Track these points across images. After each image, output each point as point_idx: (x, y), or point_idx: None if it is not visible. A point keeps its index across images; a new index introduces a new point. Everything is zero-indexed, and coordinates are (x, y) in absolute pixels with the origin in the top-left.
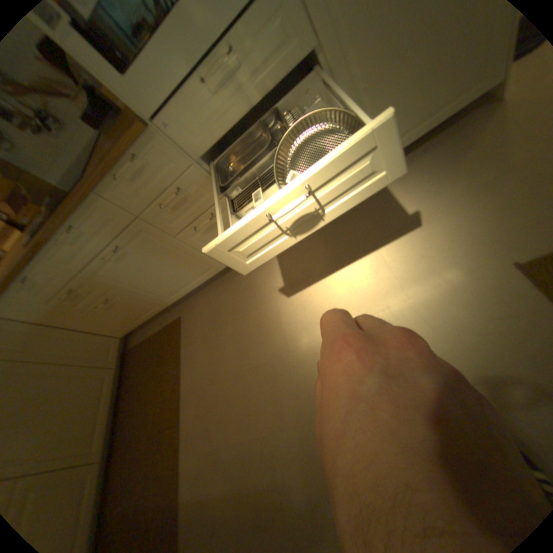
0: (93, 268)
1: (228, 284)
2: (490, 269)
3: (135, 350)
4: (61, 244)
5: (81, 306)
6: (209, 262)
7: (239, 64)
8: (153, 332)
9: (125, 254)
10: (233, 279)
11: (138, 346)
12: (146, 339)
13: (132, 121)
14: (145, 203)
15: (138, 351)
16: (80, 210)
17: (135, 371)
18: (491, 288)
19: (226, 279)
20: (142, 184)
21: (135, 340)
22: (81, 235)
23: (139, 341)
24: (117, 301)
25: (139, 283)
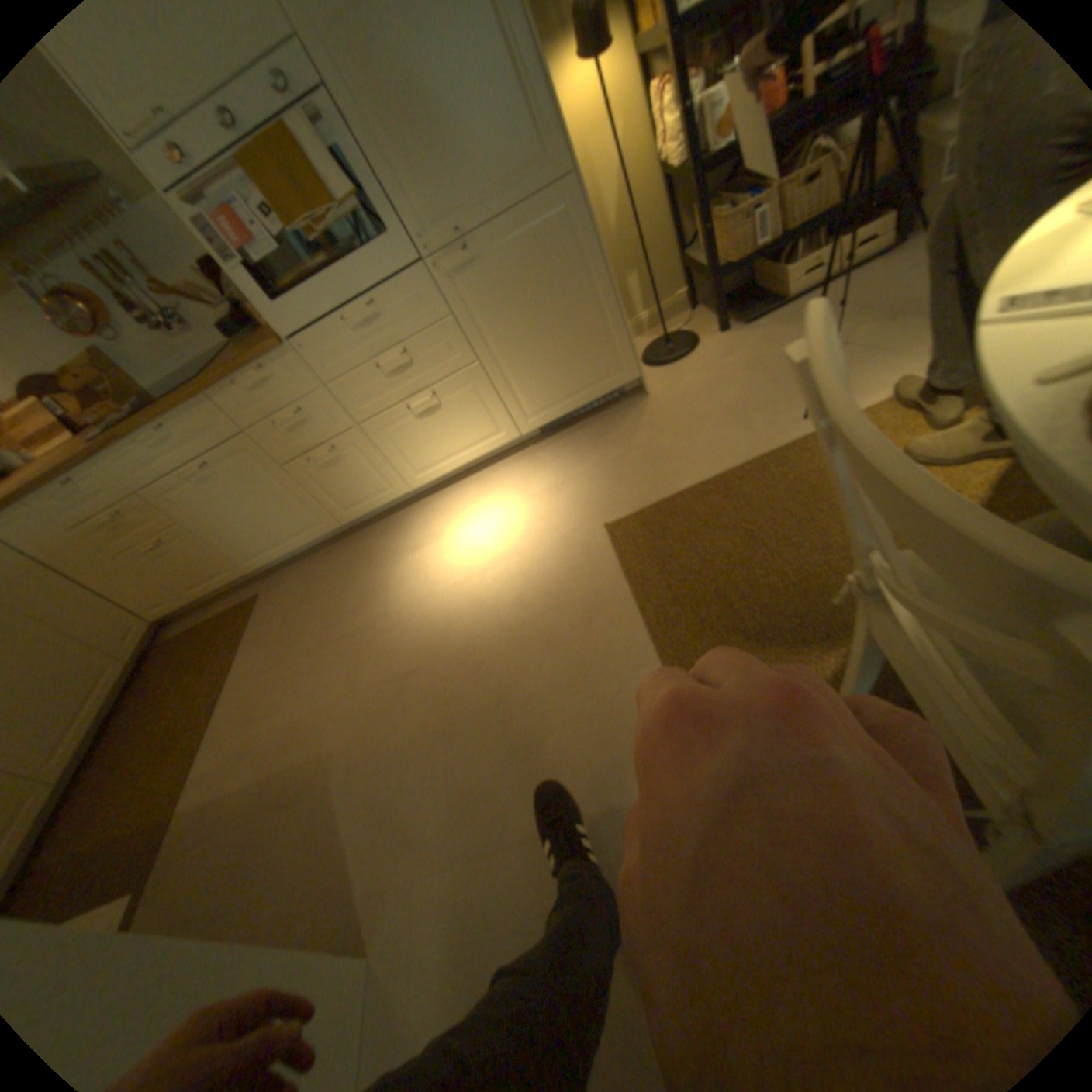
0: (162, 483)
1: (340, 551)
2: (588, 529)
3: (167, 643)
4: (140, 440)
5: (118, 541)
6: (320, 512)
7: (380, 312)
8: (207, 618)
9: (212, 473)
10: (349, 546)
11: (175, 638)
12: (192, 628)
13: (270, 334)
14: (259, 415)
15: (173, 644)
16: (182, 405)
17: (158, 670)
18: (583, 543)
19: (340, 546)
20: (261, 393)
21: (173, 631)
22: (168, 436)
23: (178, 632)
24: (174, 544)
25: (216, 521)
